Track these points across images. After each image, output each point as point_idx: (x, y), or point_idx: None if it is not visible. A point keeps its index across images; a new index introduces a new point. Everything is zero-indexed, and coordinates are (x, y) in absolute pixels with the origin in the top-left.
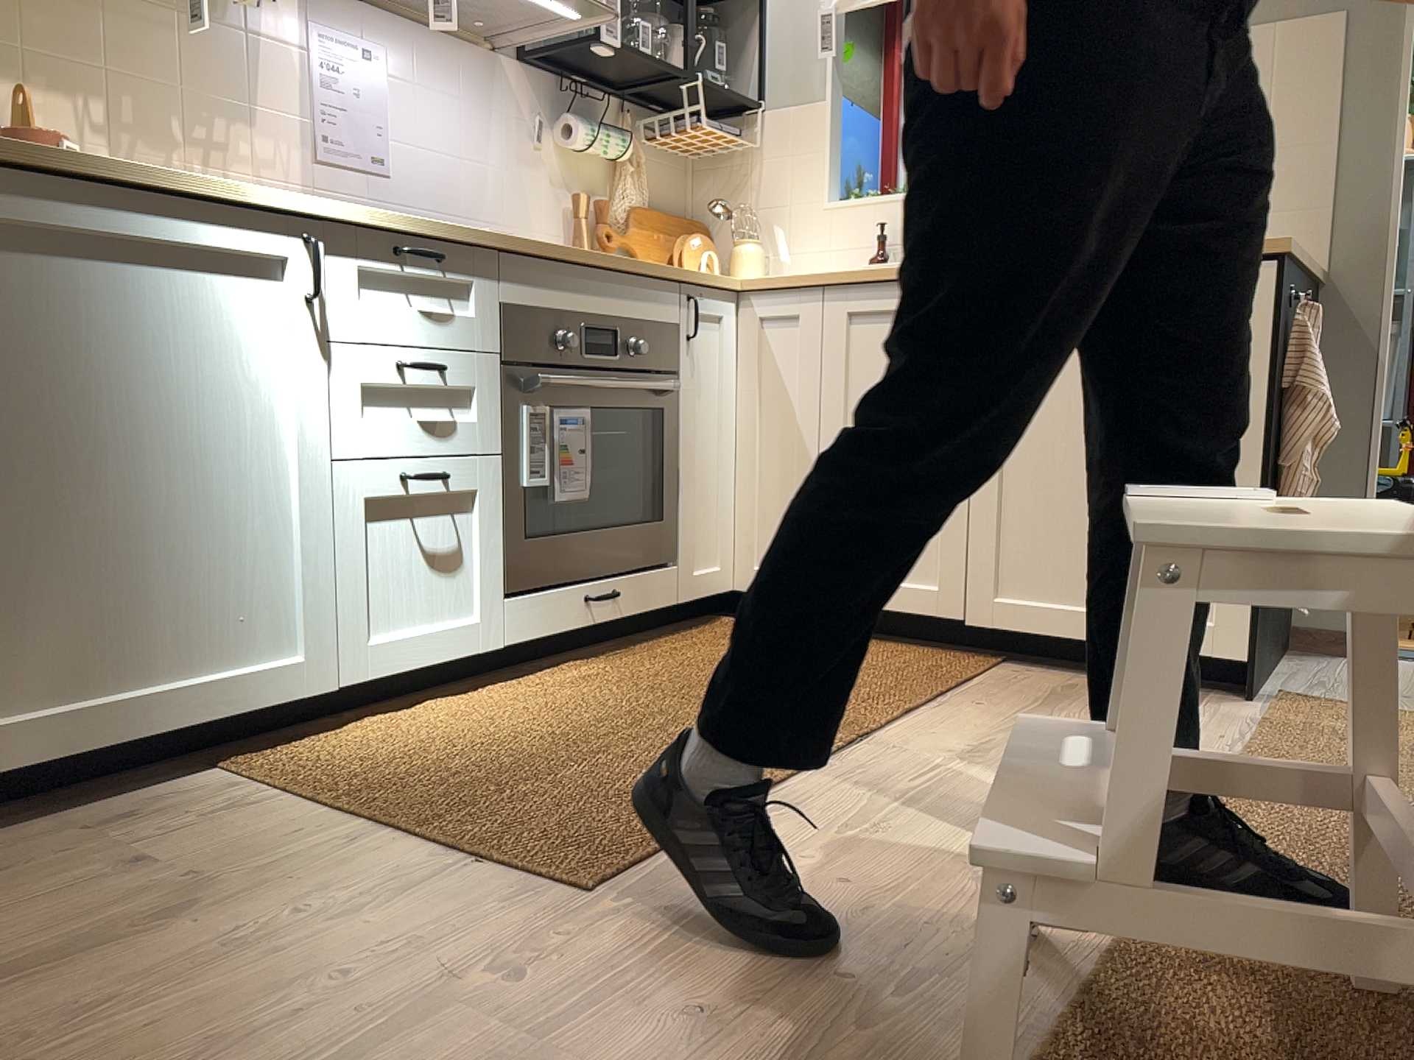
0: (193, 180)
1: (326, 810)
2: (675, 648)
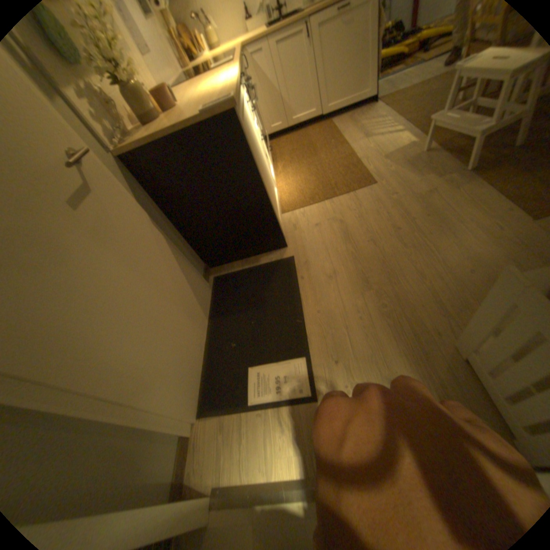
0: (233, 77)
1: (319, 202)
2: (280, 152)
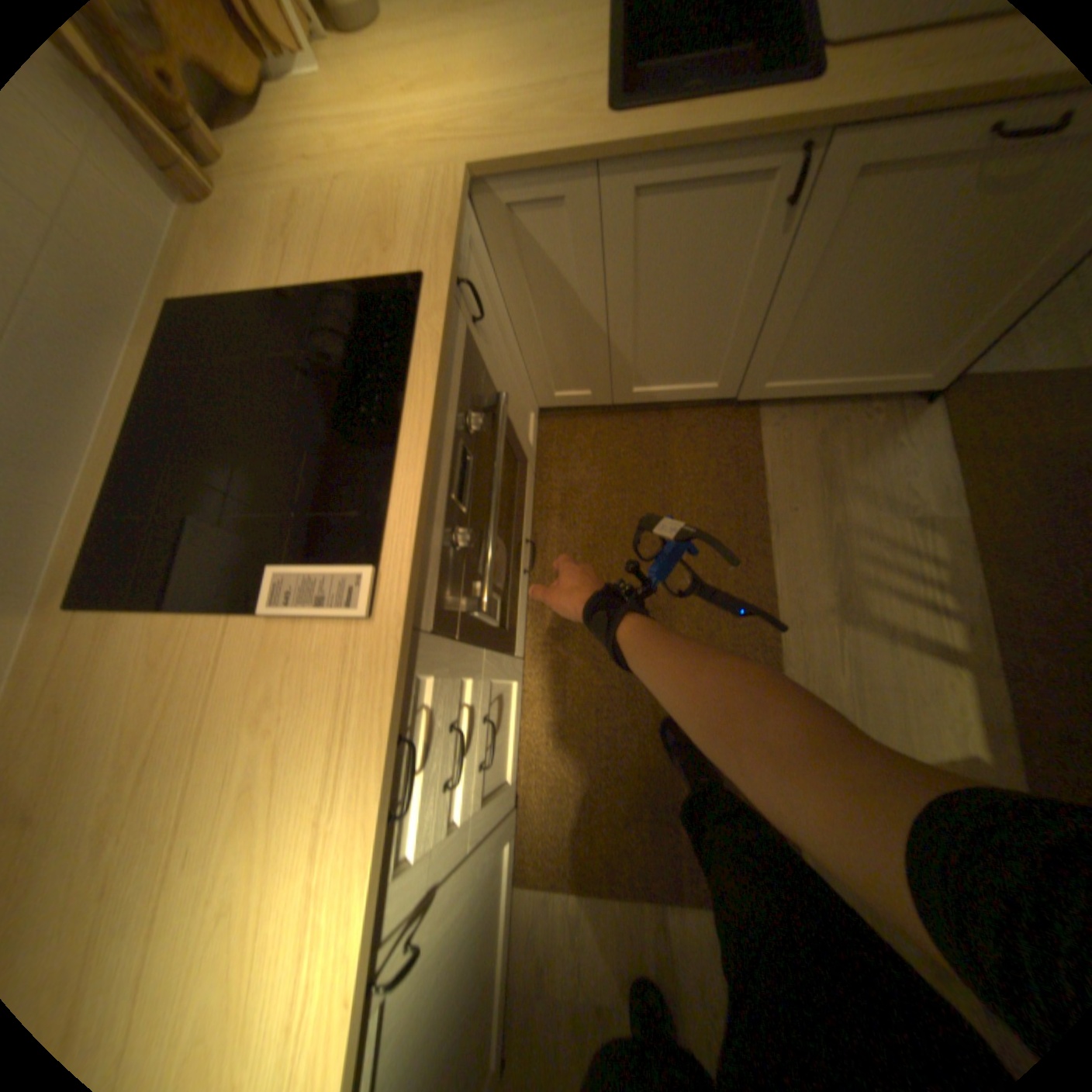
0: None
1: (624, 912)
2: (561, 518)
